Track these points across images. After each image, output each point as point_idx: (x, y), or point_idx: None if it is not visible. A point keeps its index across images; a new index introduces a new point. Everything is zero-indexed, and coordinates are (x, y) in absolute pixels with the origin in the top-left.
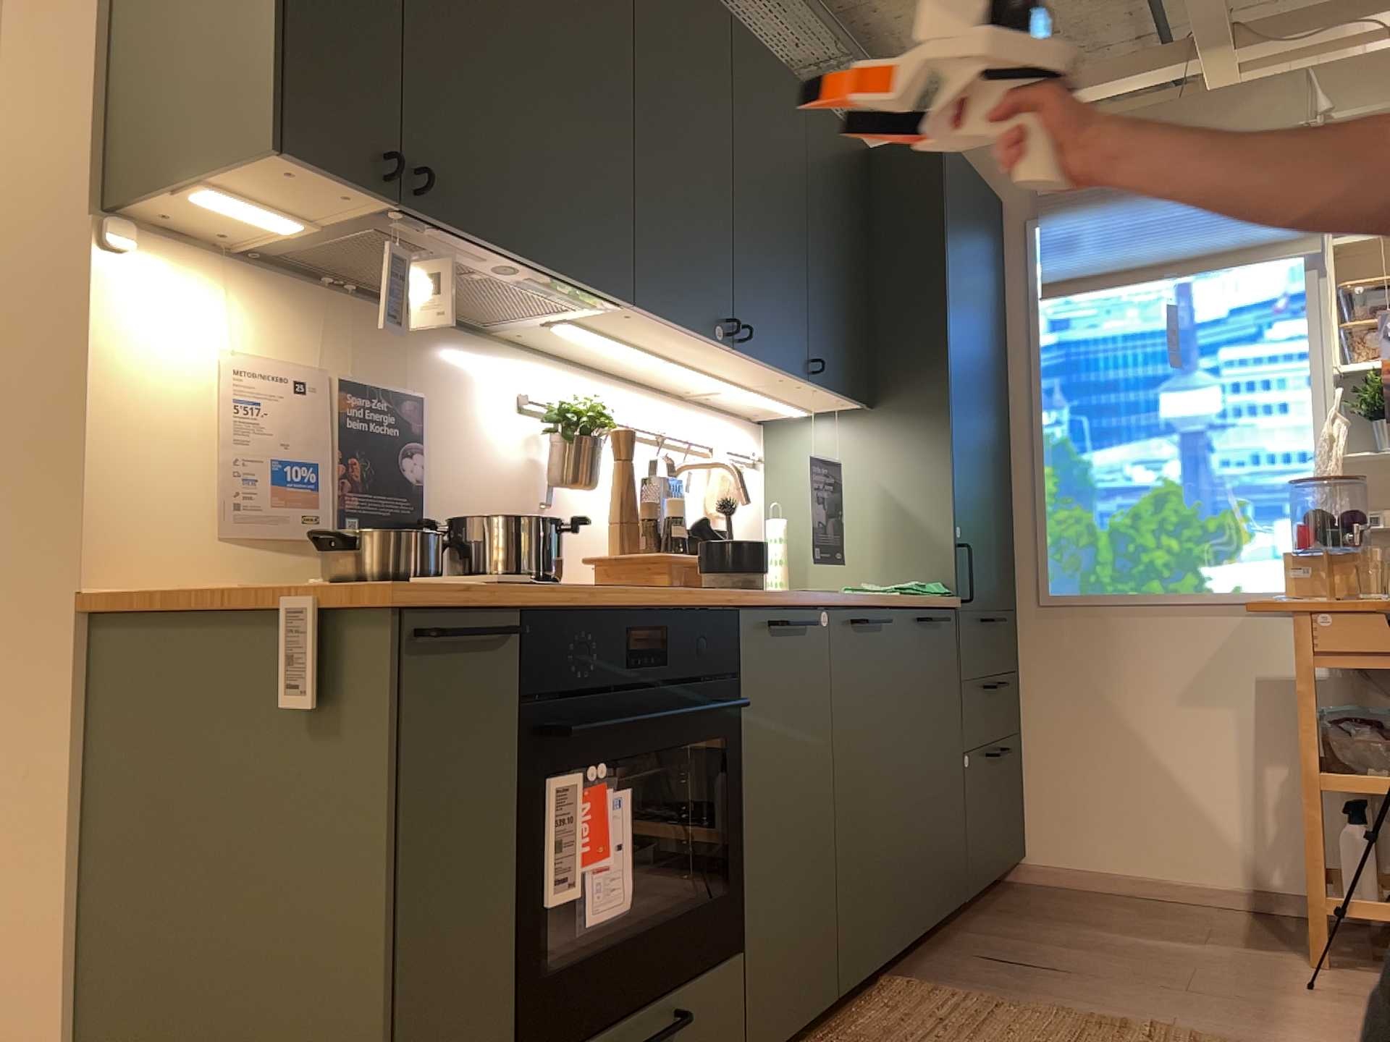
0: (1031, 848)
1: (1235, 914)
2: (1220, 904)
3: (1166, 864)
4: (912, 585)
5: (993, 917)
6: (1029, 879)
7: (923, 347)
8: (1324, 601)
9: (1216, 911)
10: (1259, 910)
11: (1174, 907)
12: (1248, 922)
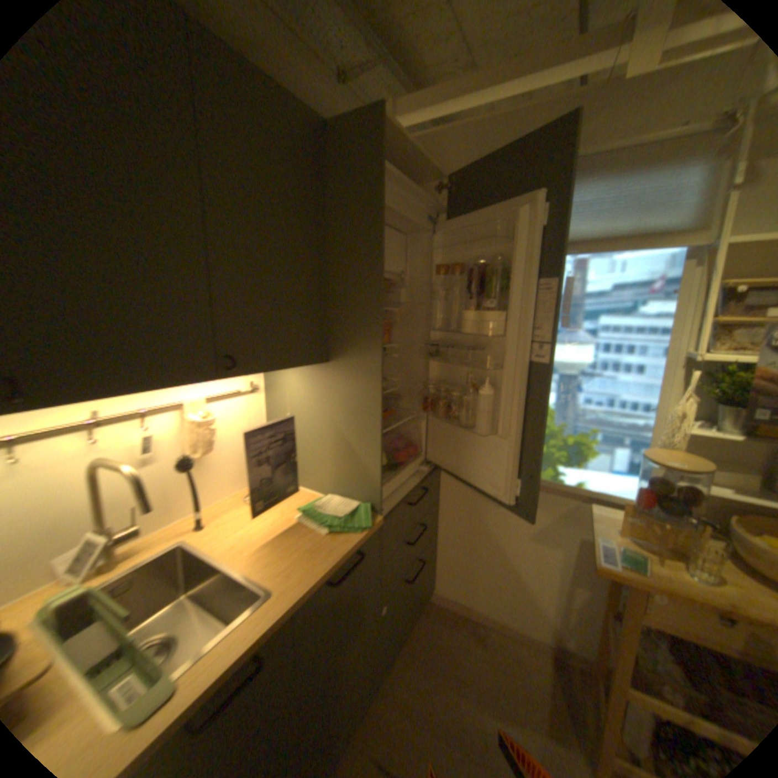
0: (437, 589)
1: (544, 665)
2: (537, 650)
3: (509, 619)
4: (344, 514)
5: (401, 671)
6: (434, 603)
7: (363, 319)
8: (663, 576)
9: (533, 658)
10: (558, 661)
11: (510, 652)
12: (551, 680)
